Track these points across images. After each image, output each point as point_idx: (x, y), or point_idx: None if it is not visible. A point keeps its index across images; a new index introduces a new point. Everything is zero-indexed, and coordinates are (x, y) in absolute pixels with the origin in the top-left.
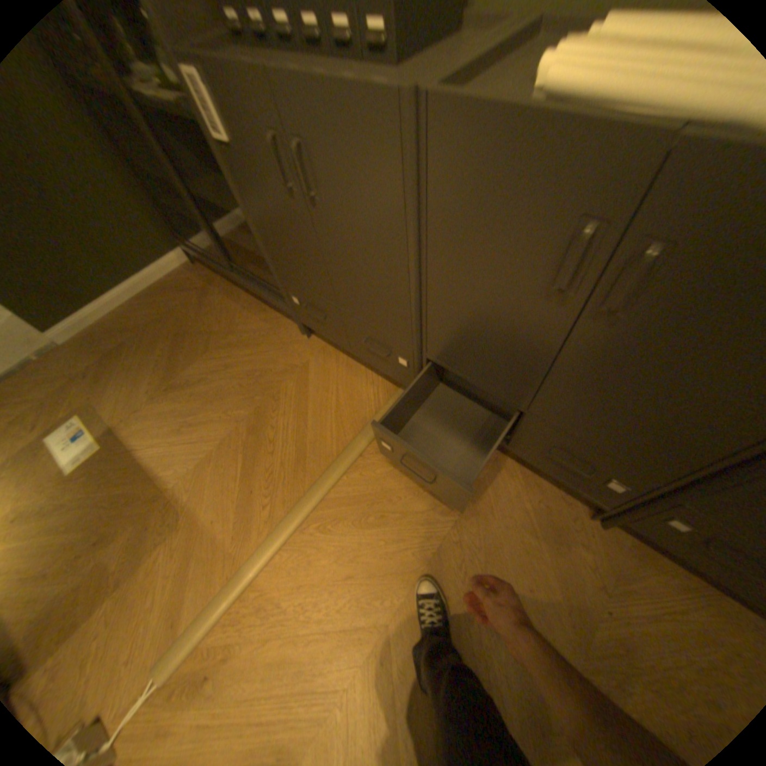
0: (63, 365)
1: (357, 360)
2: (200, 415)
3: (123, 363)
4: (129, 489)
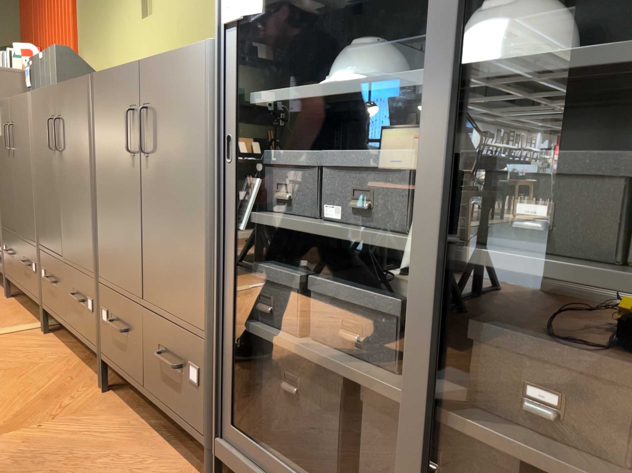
0: None
1: (30, 310)
2: None
3: None
4: None
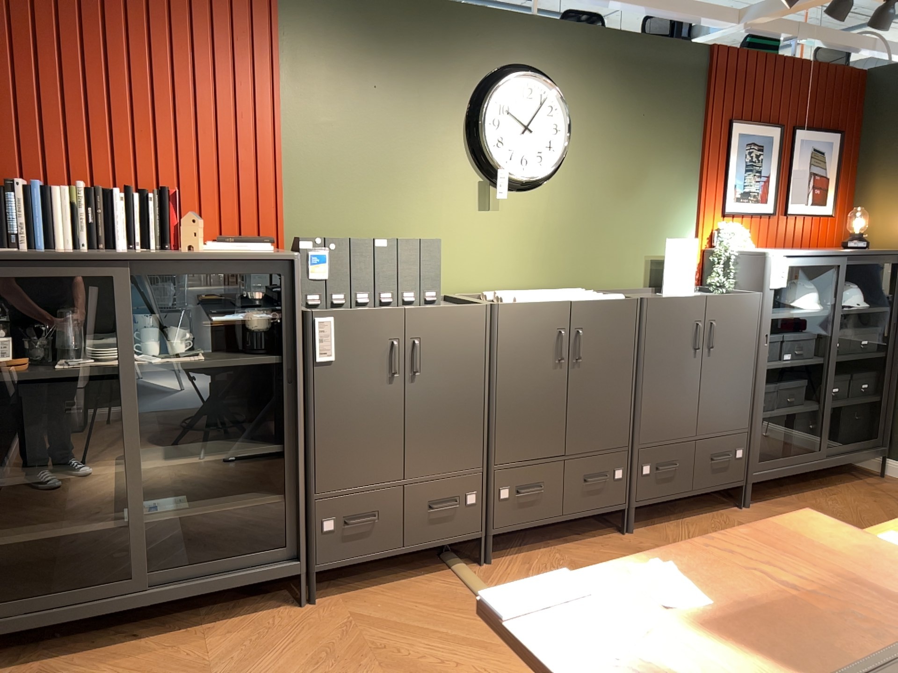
0: None
1: (387, 582)
2: None
3: None
4: None
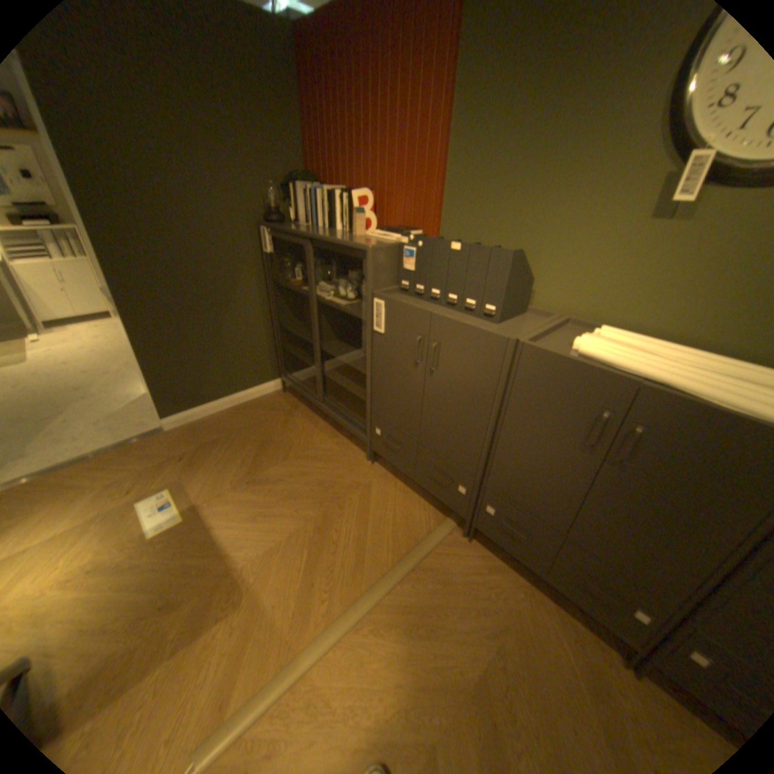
0: (163, 447)
1: (411, 488)
2: (274, 509)
3: (214, 455)
4: (201, 562)
